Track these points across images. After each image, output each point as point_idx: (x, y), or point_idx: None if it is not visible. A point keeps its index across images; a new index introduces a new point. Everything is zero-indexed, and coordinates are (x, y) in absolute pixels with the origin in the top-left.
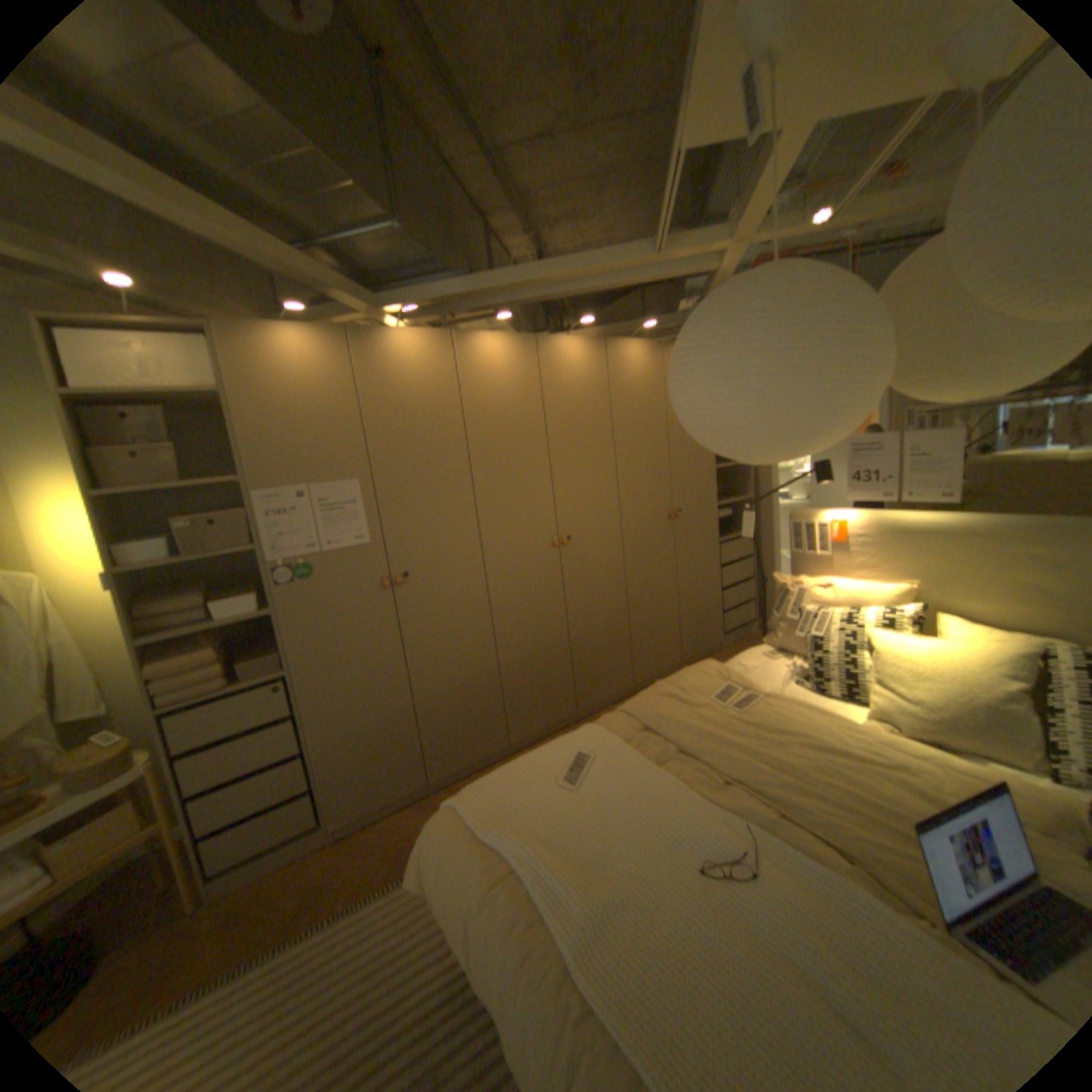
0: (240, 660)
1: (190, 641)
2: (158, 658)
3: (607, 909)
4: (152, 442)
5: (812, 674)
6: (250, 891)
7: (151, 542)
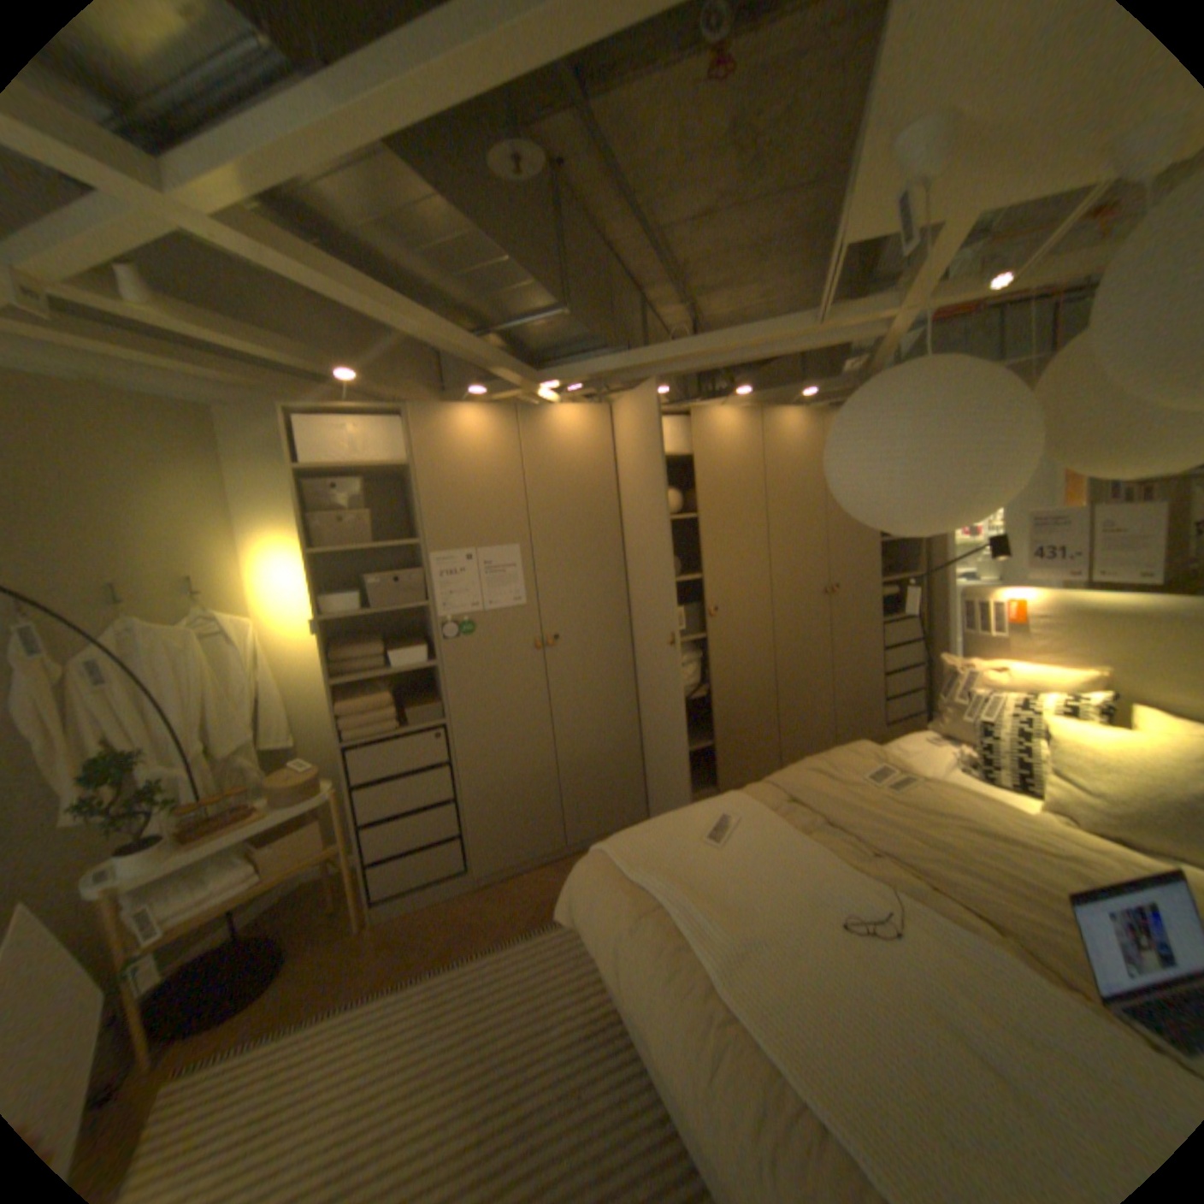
0: (408, 706)
1: (369, 685)
2: (345, 698)
3: (751, 946)
4: (353, 509)
5: (982, 762)
6: (406, 922)
7: (348, 595)
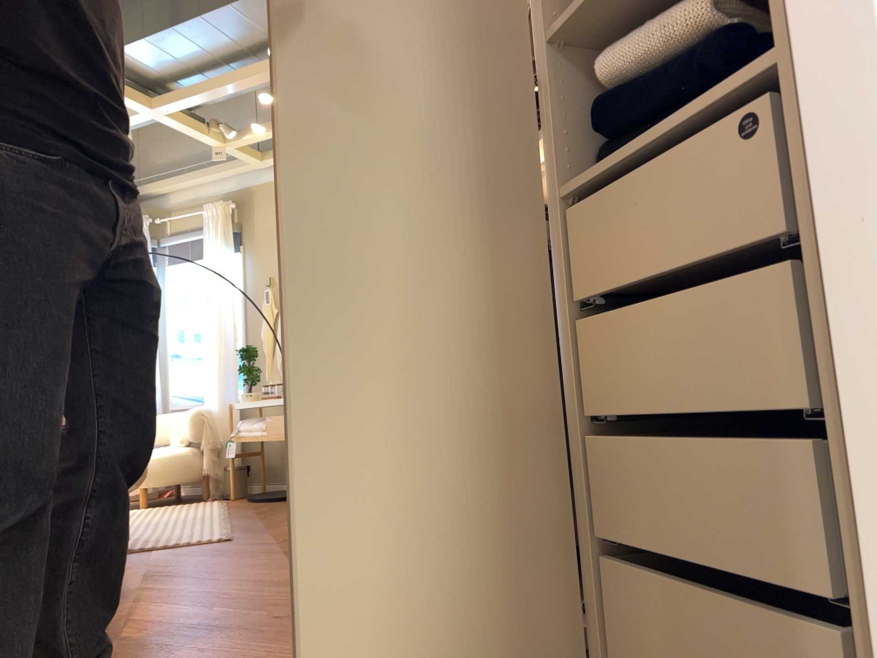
0: None
1: None
2: None
3: None
4: None
5: None
6: None
7: None
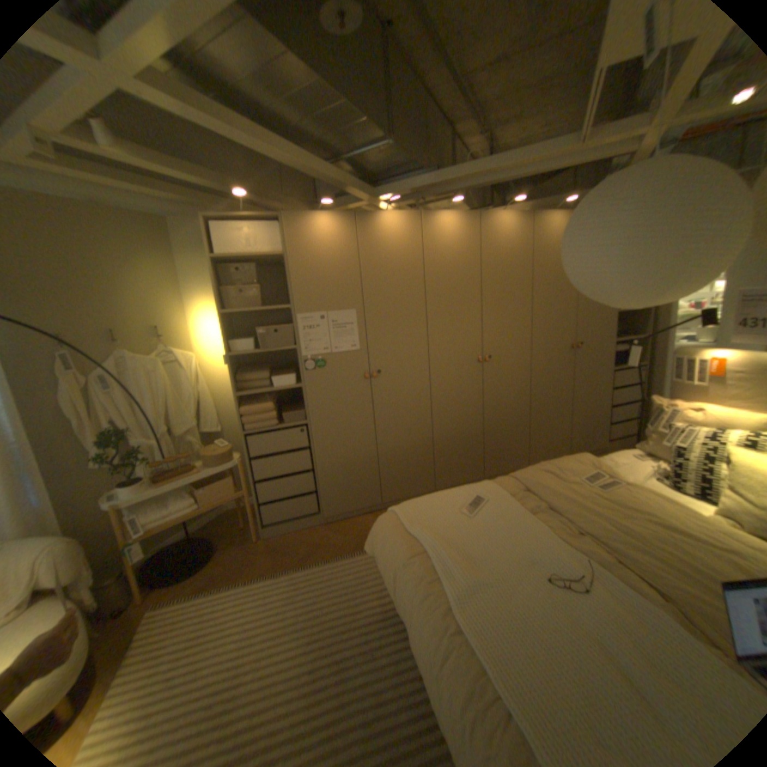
0: (284, 411)
1: (260, 397)
2: (245, 404)
3: (480, 586)
4: (248, 284)
5: (673, 475)
6: (282, 539)
7: (246, 340)
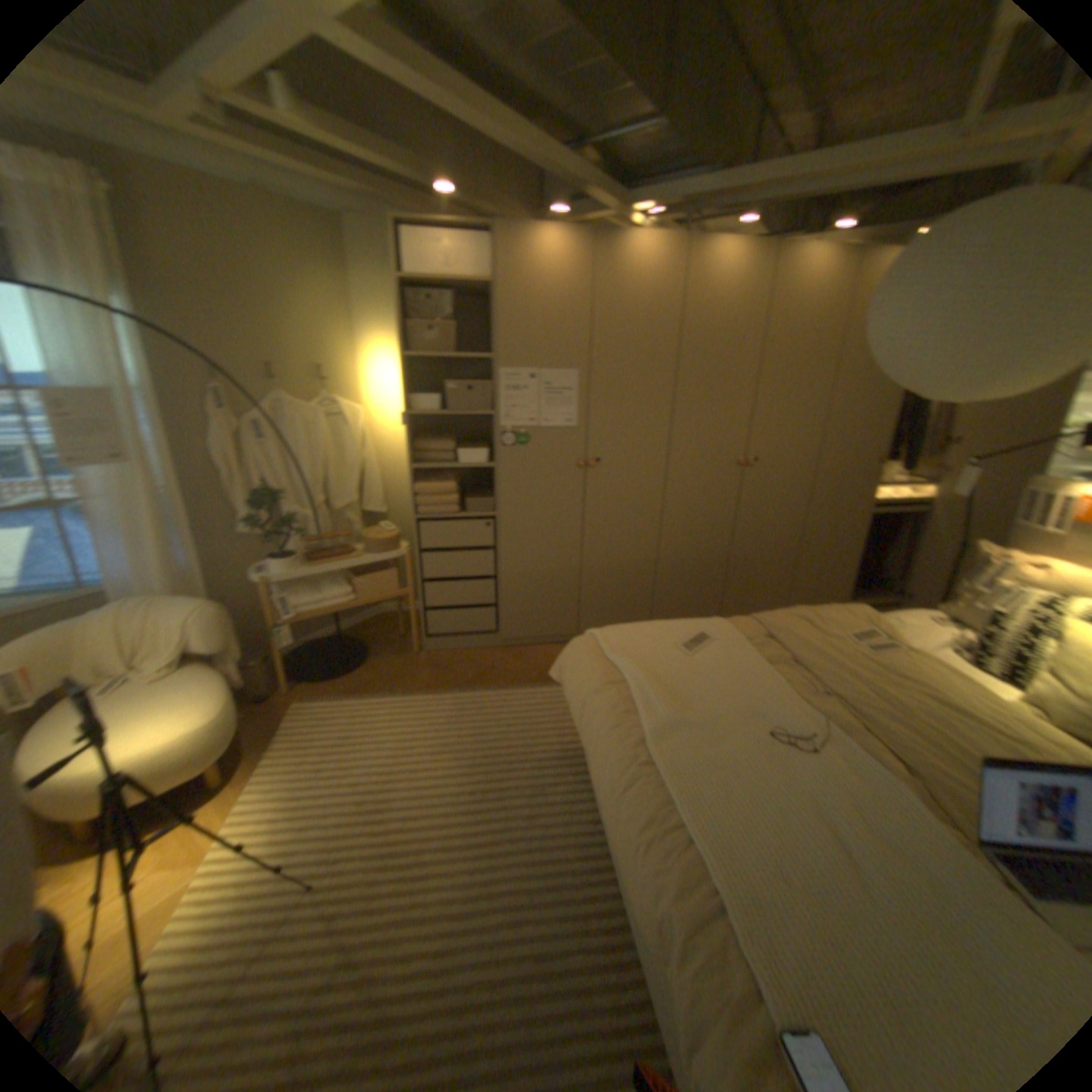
0: (467, 497)
1: (439, 475)
2: (420, 481)
3: (684, 724)
4: (439, 320)
5: (975, 646)
6: (448, 654)
7: (428, 397)
